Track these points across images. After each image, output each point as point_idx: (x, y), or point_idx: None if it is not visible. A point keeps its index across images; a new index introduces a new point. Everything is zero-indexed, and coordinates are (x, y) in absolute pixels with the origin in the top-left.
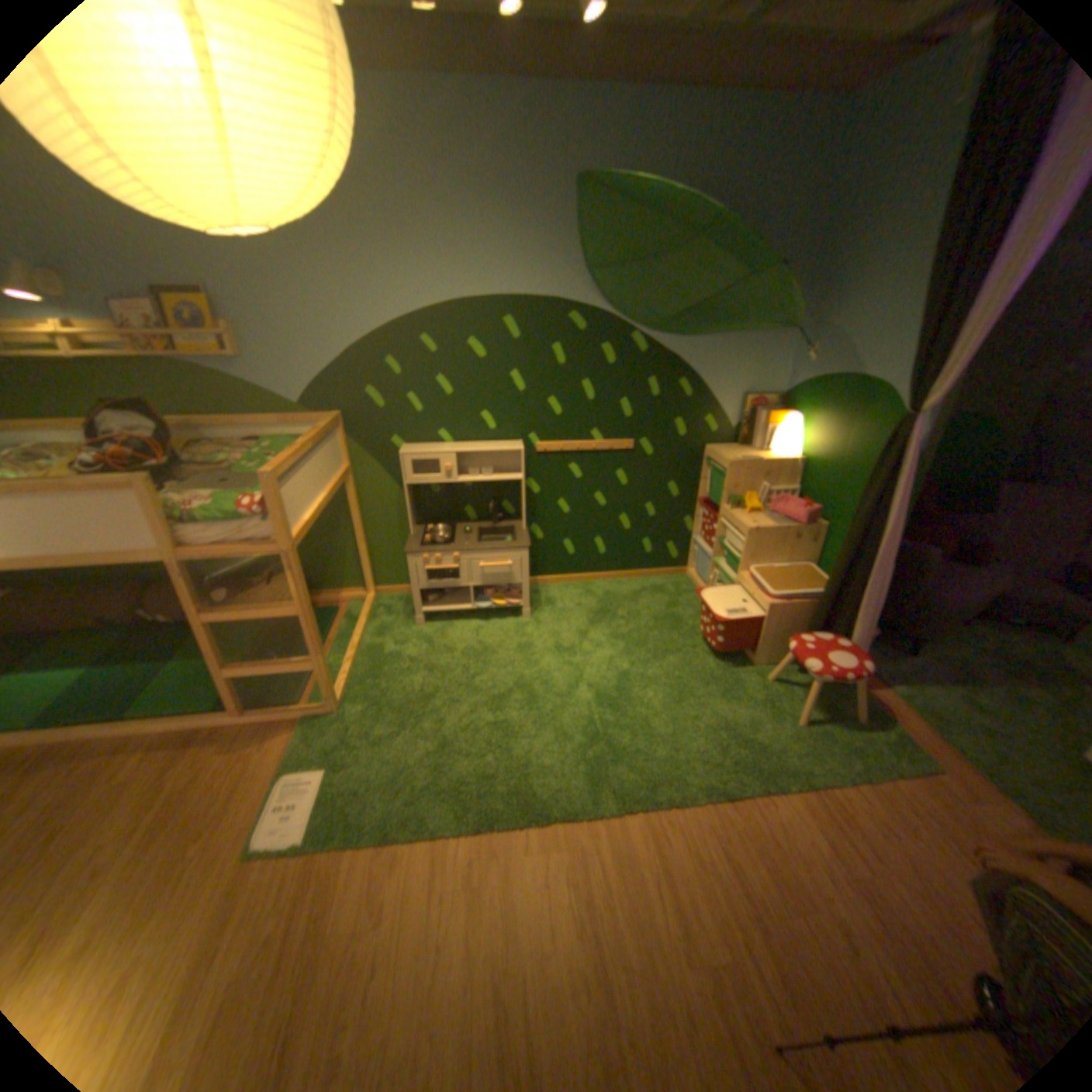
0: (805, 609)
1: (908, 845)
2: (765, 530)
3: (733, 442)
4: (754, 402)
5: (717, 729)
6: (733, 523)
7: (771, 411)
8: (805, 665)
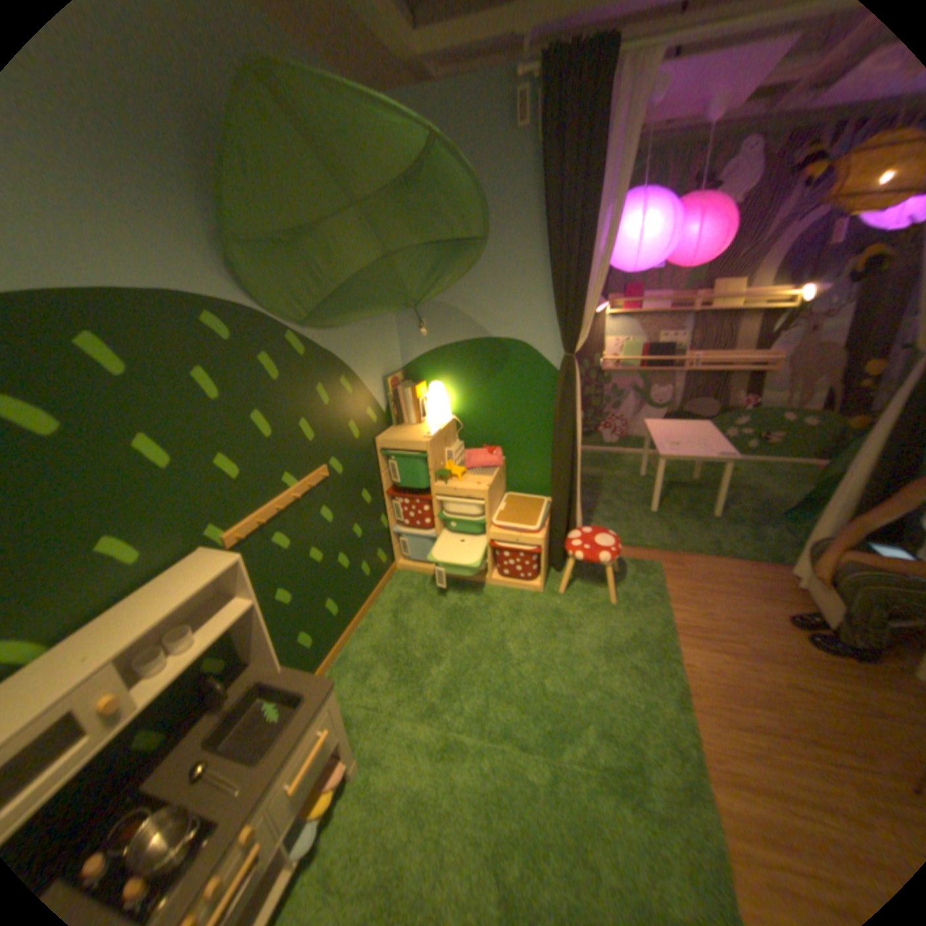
0: (547, 524)
1: (715, 613)
2: (491, 484)
3: (388, 425)
4: (392, 383)
5: (607, 658)
6: (461, 493)
7: (409, 386)
8: (601, 560)
